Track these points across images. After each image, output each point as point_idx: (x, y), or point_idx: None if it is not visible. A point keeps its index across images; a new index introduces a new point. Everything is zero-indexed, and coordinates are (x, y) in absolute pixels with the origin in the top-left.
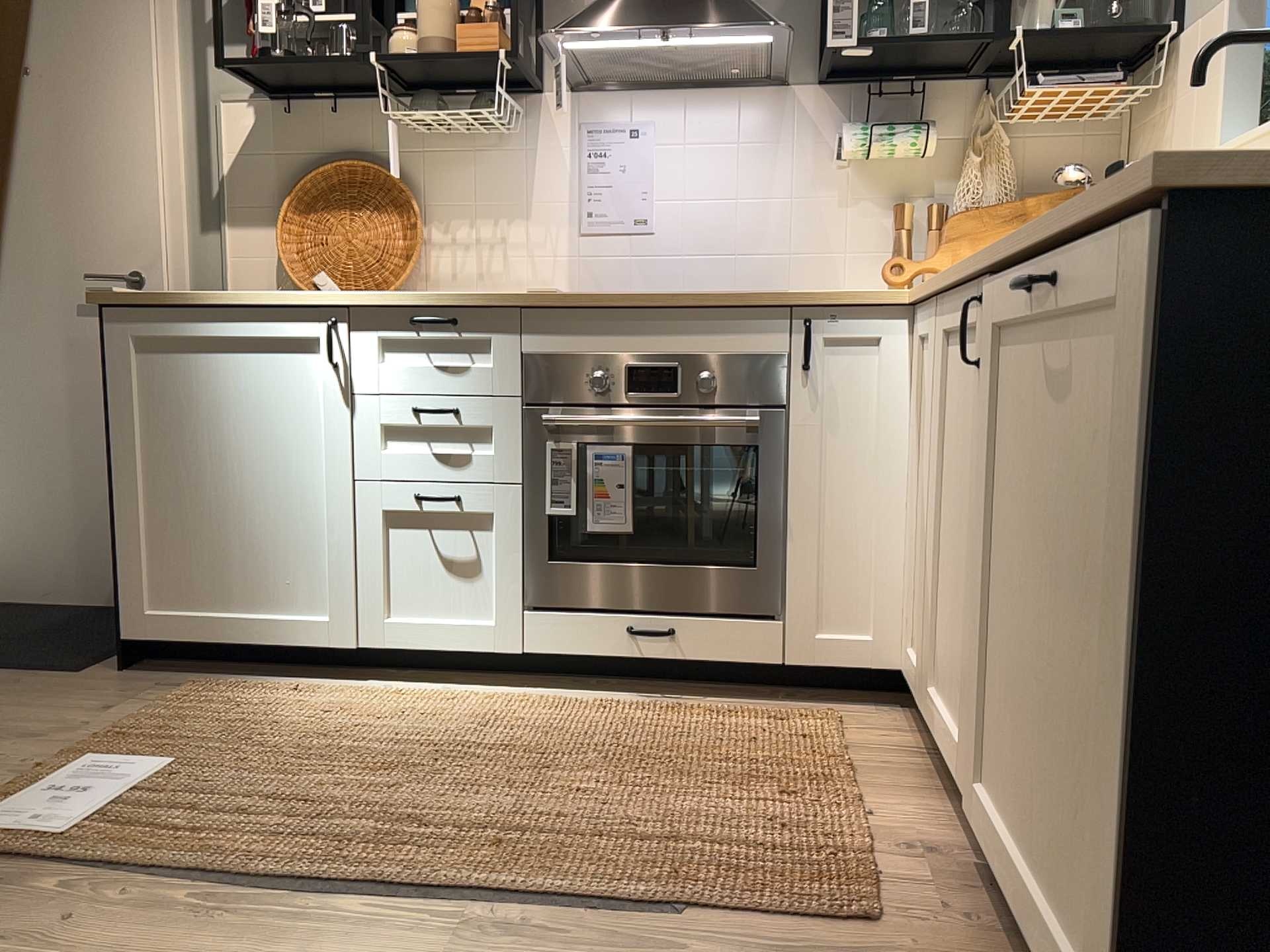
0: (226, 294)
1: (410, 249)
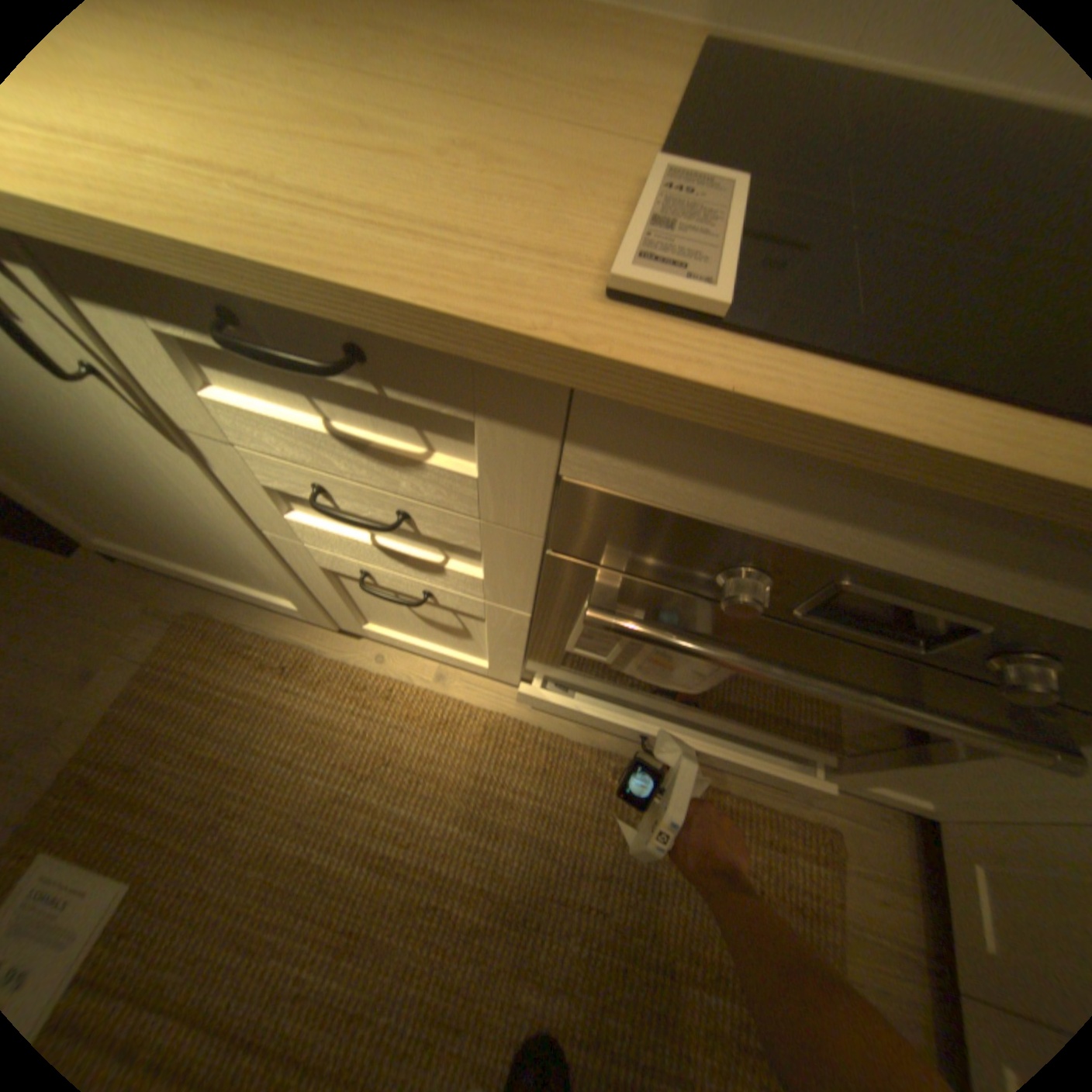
0: None
1: None
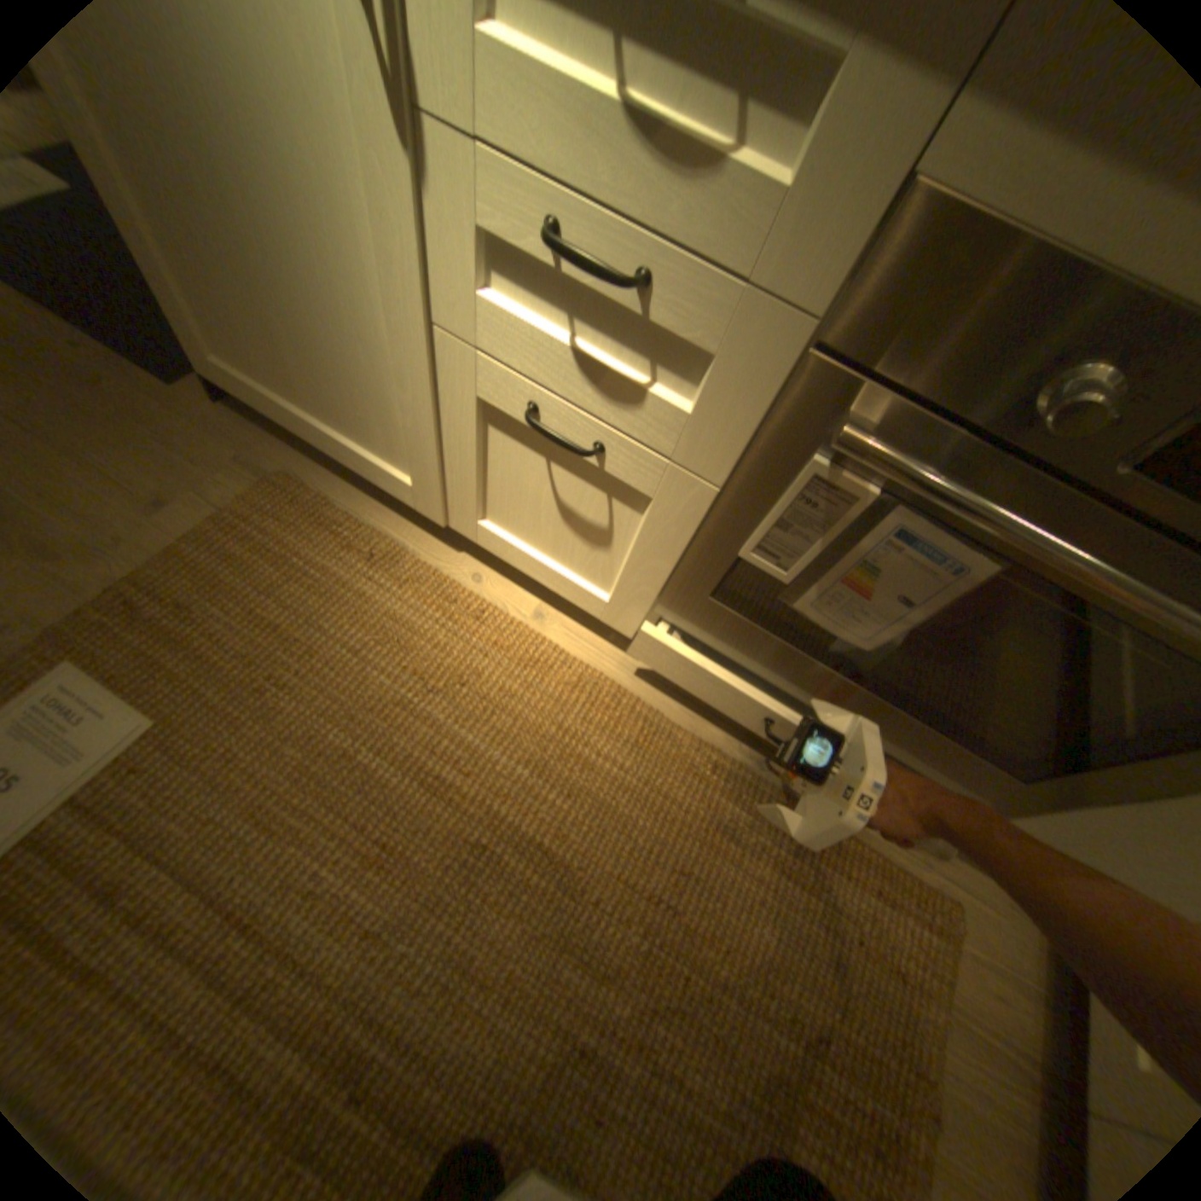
0: None
1: None
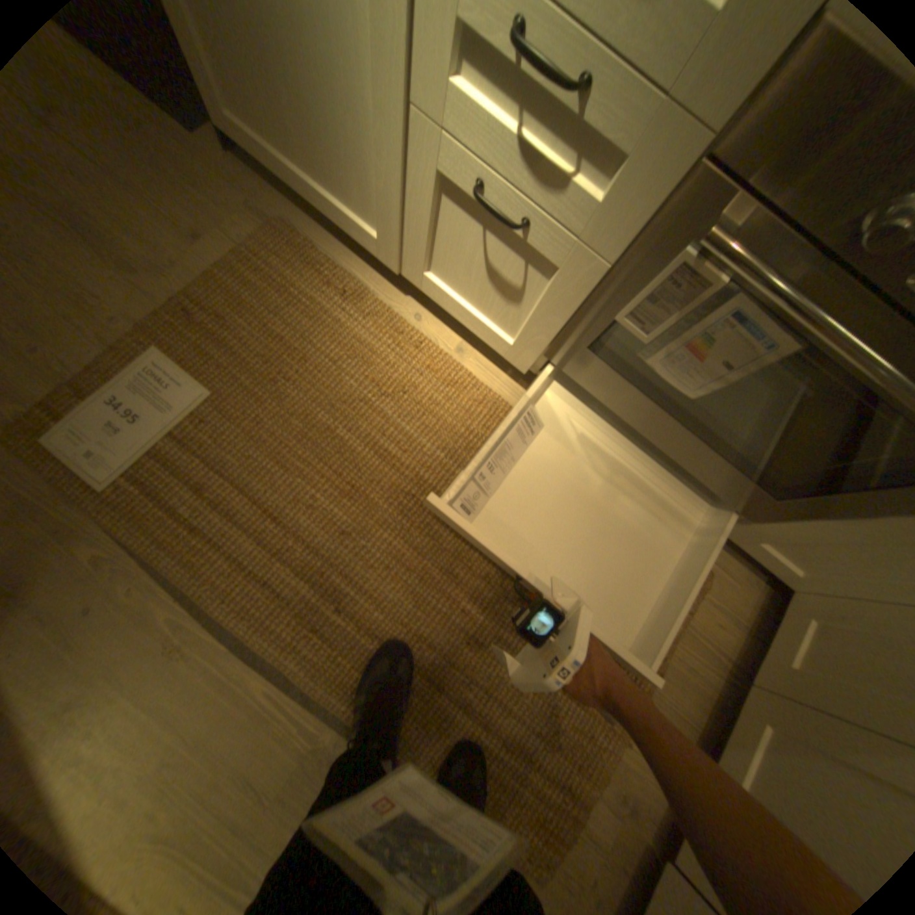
0: None
1: None
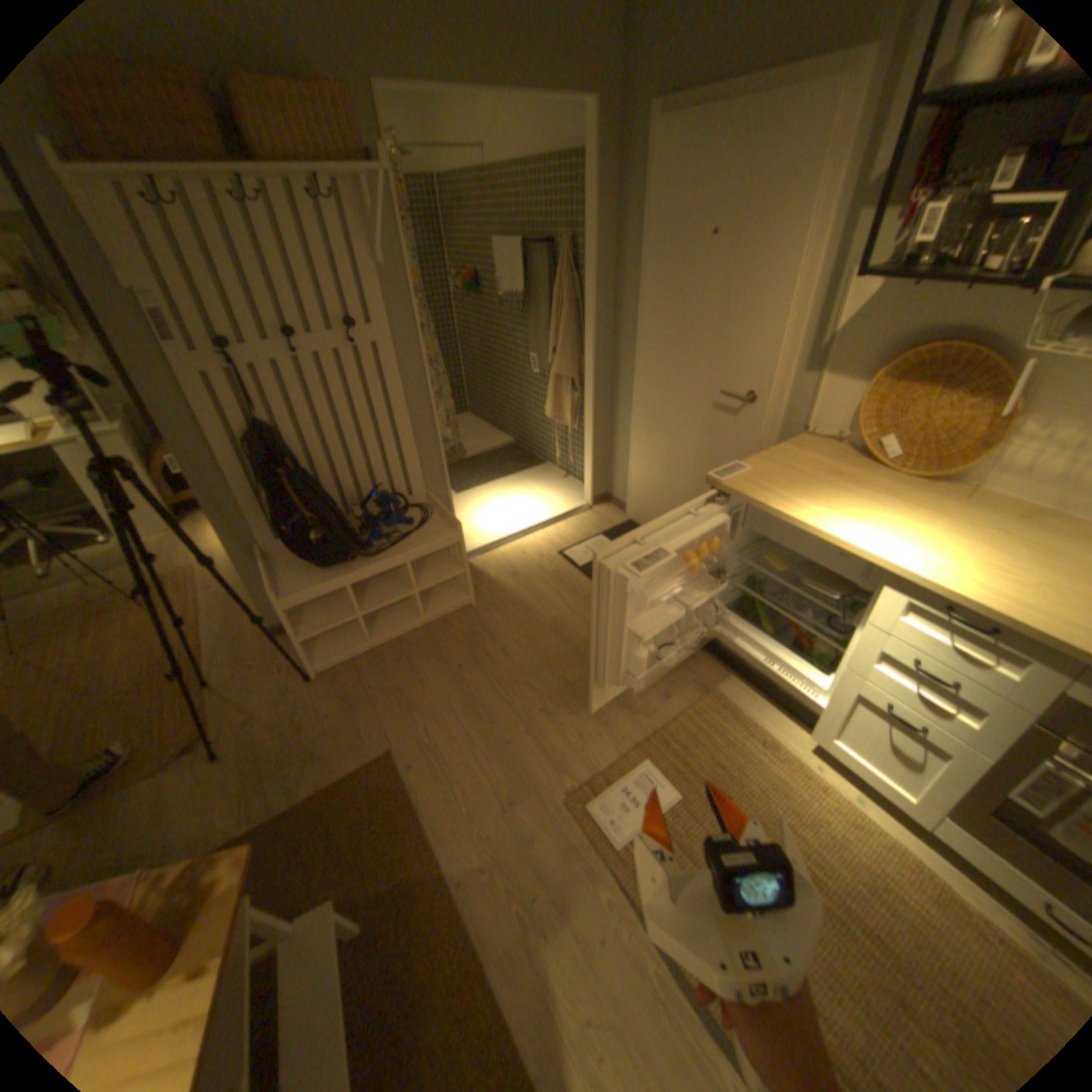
0: (795, 517)
1: (993, 438)
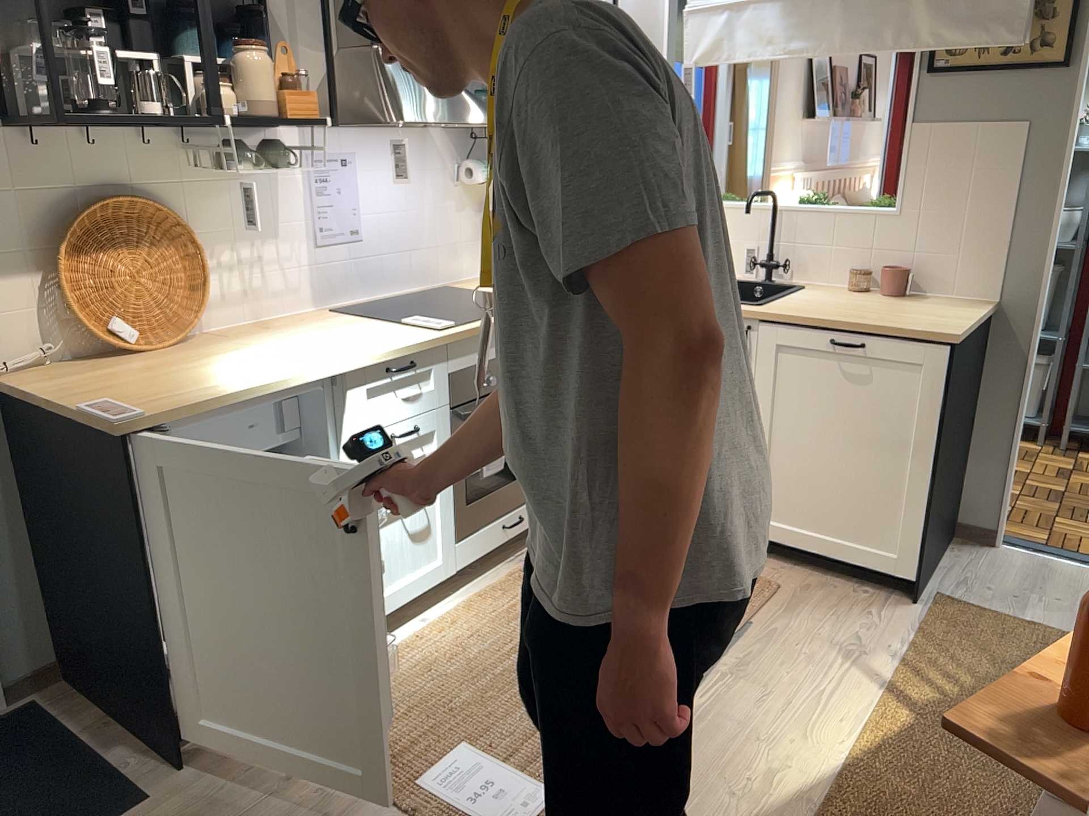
0: (255, 387)
1: (196, 280)
